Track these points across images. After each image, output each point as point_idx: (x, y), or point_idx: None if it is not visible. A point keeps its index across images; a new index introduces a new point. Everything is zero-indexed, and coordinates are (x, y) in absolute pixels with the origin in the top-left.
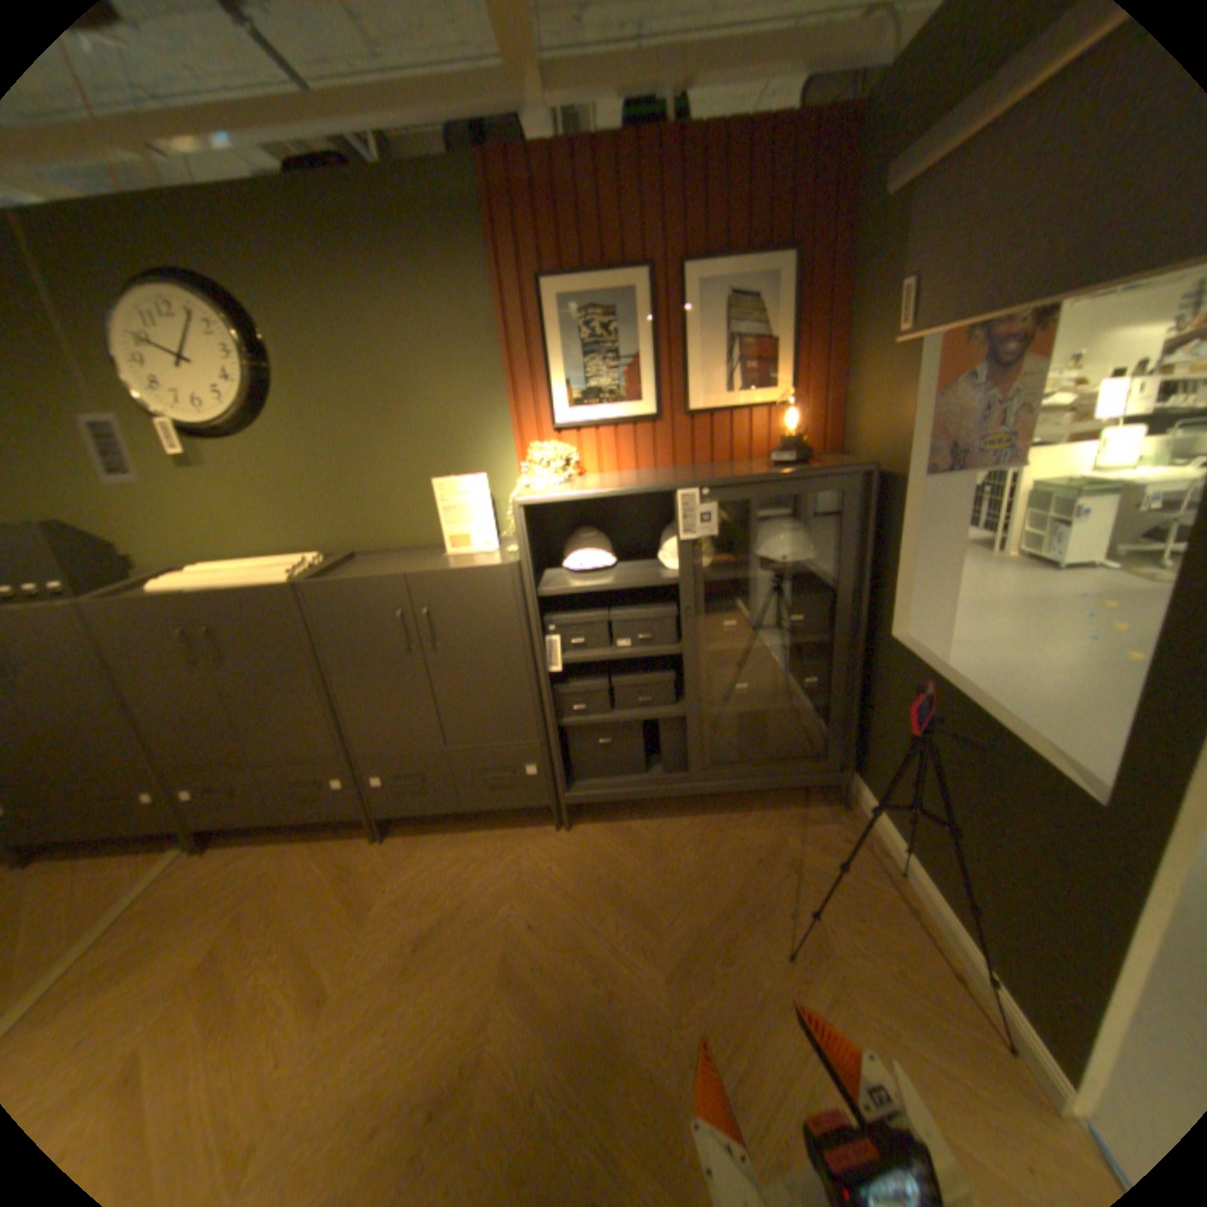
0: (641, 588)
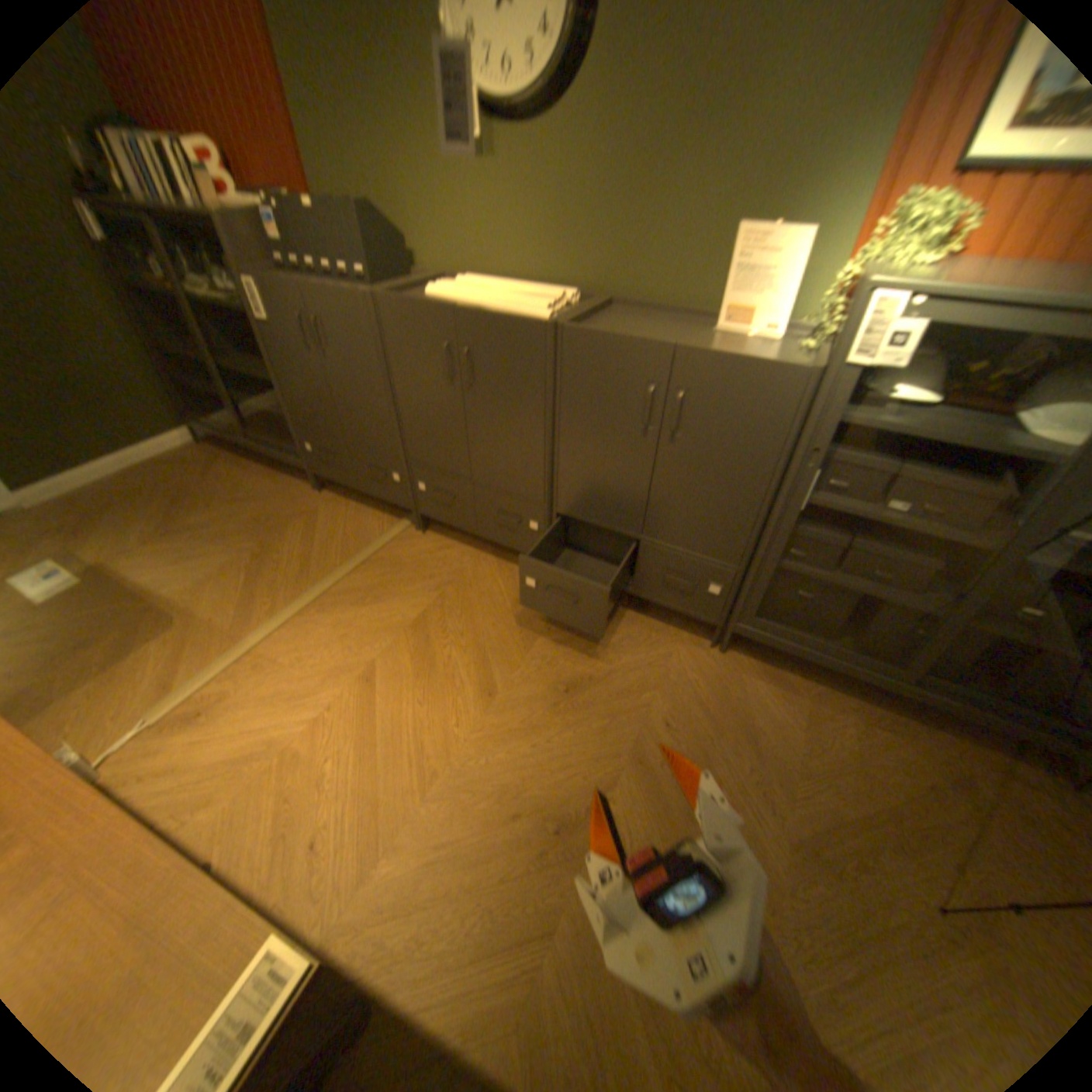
0: (979, 448)
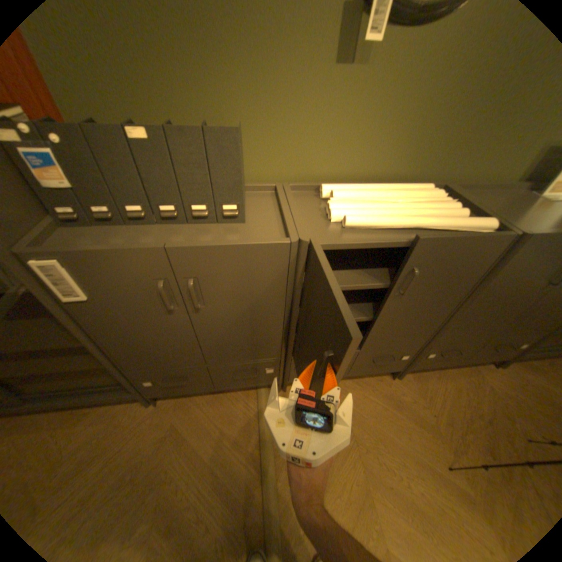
0: None
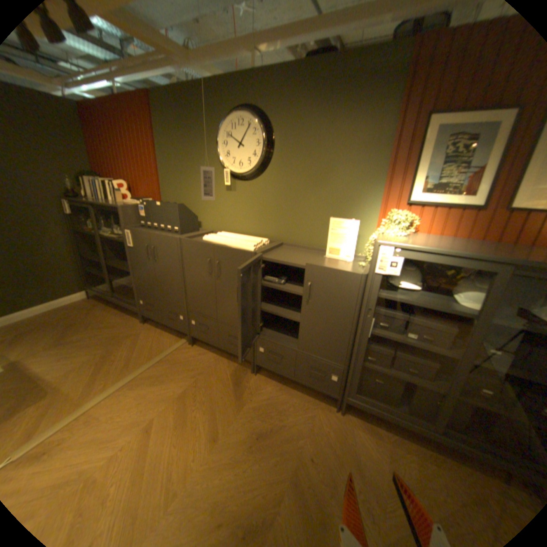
0: (439, 310)
